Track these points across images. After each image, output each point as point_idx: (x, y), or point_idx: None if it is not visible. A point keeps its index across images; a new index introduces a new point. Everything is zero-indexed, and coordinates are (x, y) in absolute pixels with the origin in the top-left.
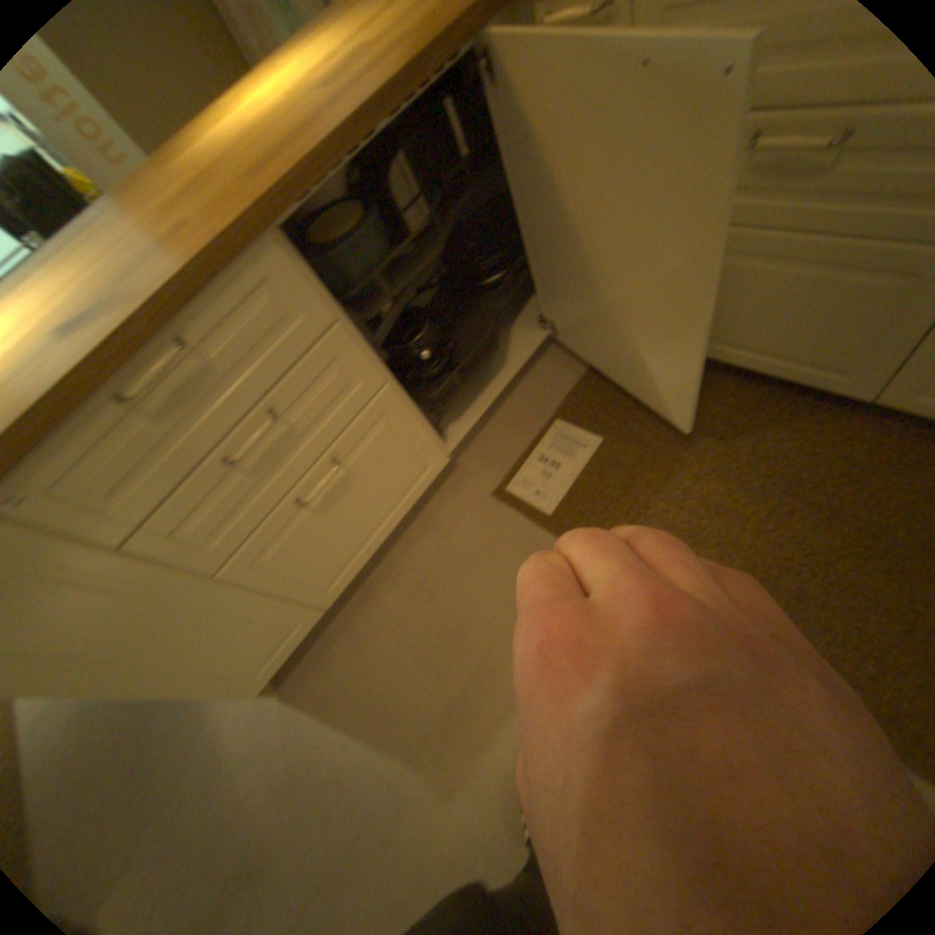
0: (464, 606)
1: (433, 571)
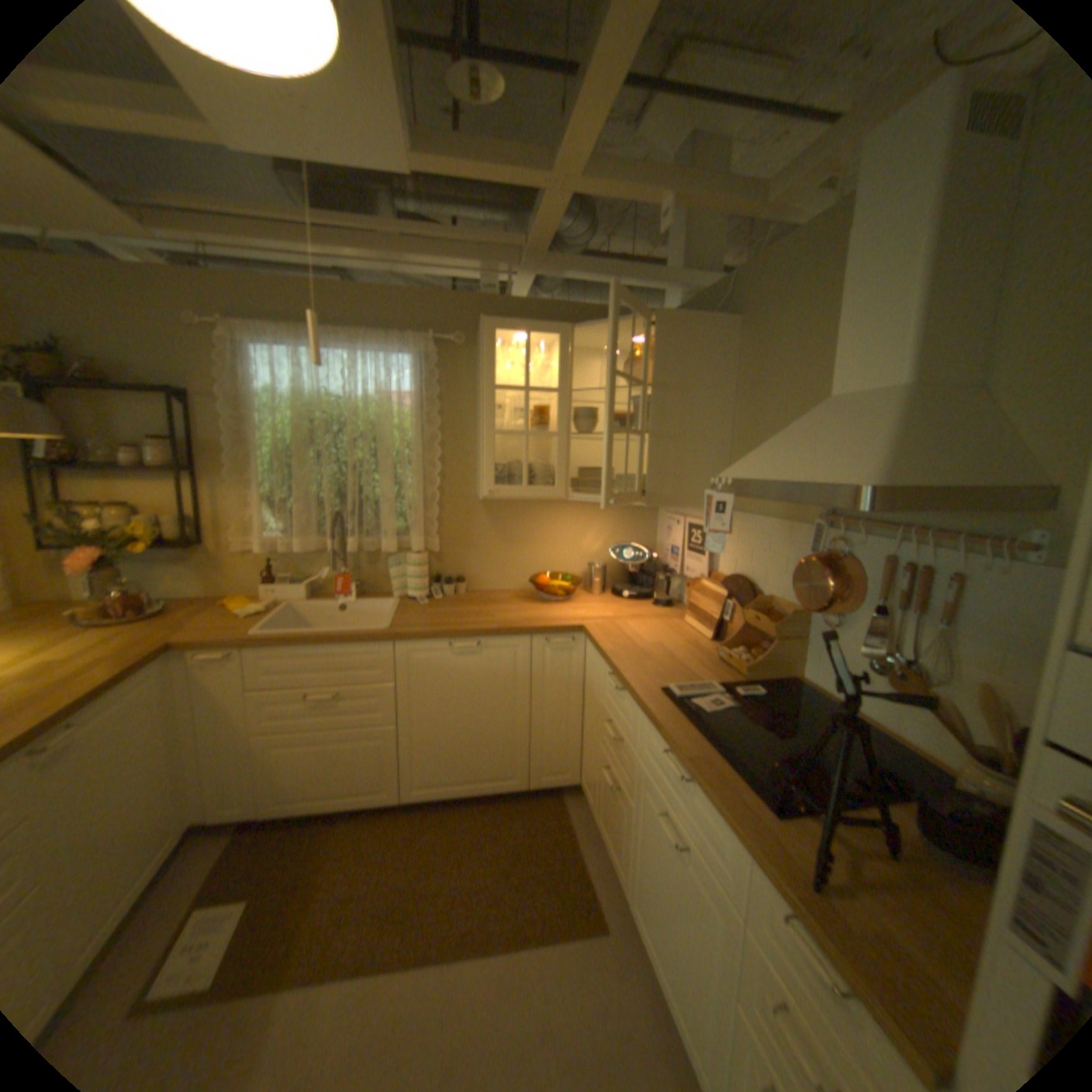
0: None
1: None
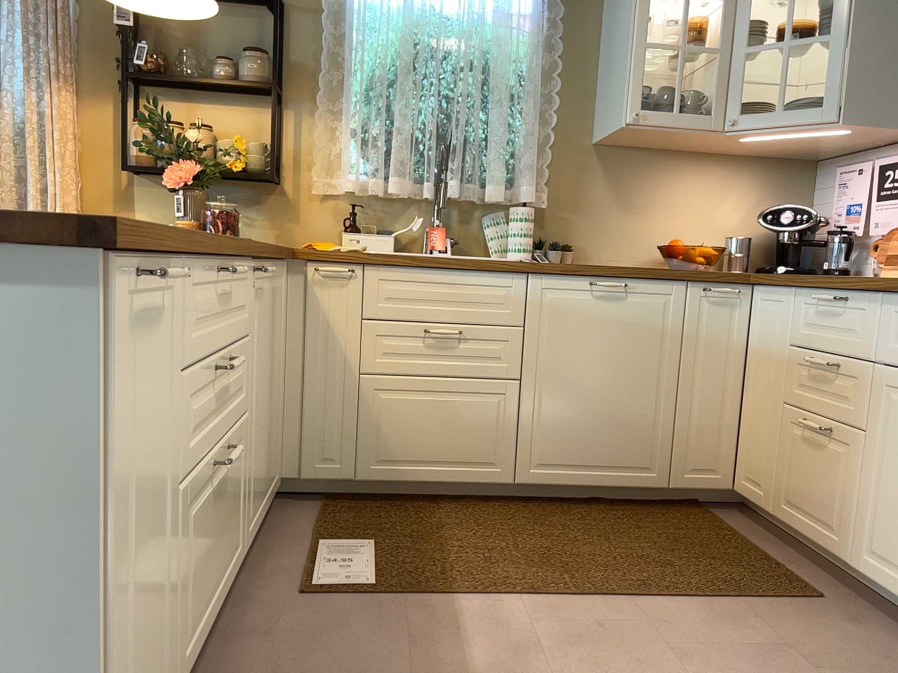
0: (347, 668)
1: (278, 665)
